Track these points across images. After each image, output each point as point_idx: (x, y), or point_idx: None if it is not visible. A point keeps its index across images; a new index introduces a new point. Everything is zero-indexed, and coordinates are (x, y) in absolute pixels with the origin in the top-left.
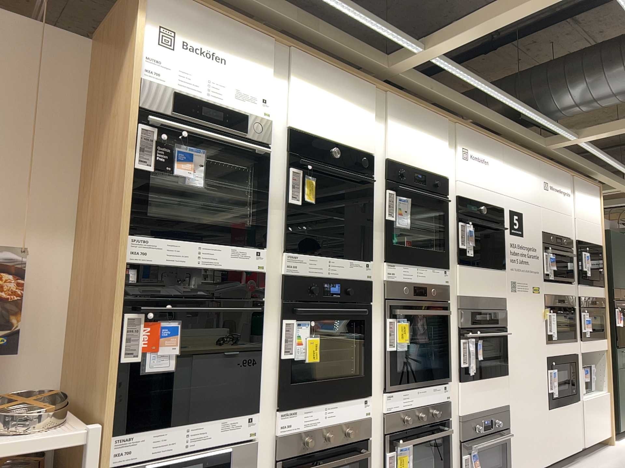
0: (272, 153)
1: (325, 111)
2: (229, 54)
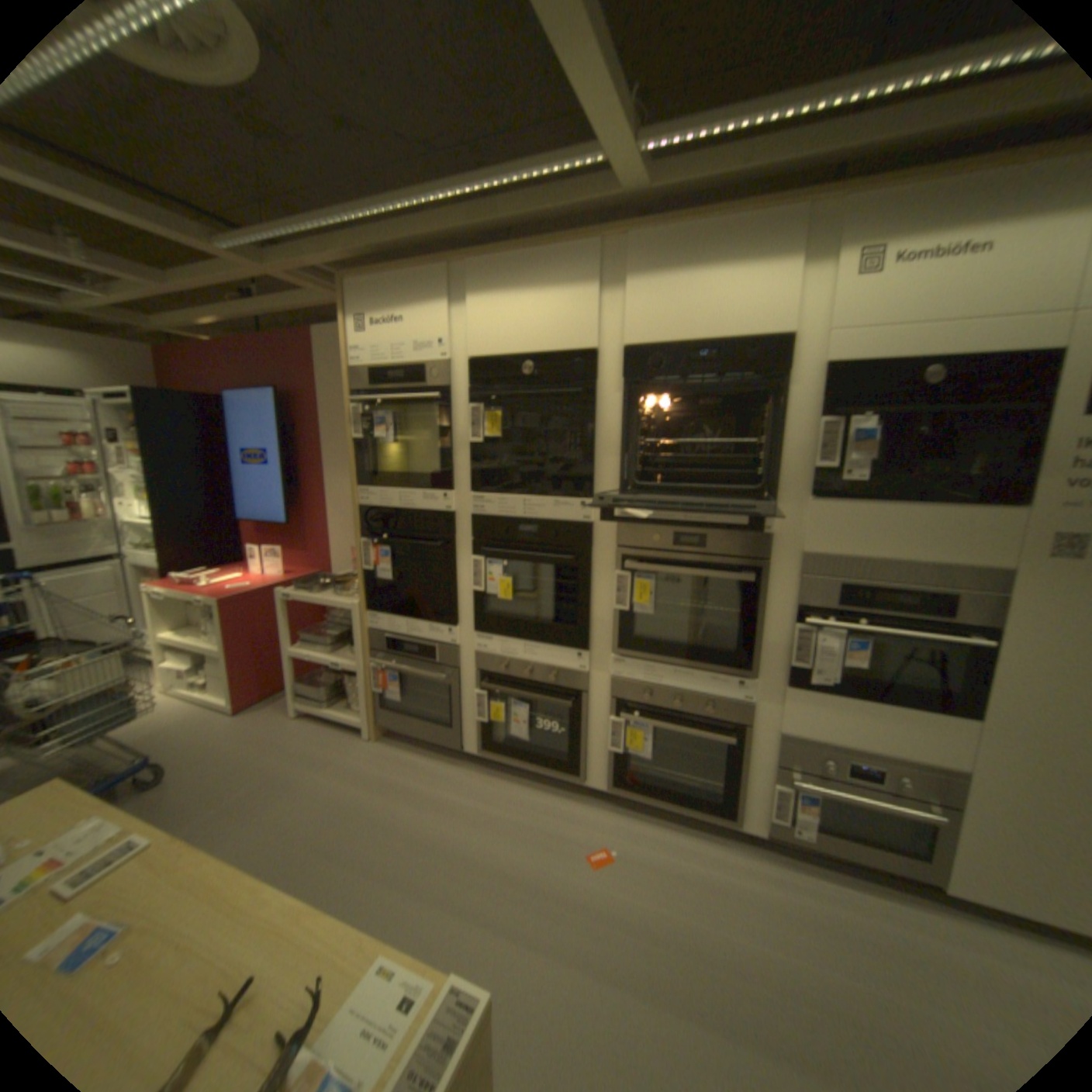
0: (453, 392)
1: (512, 314)
2: (400, 304)
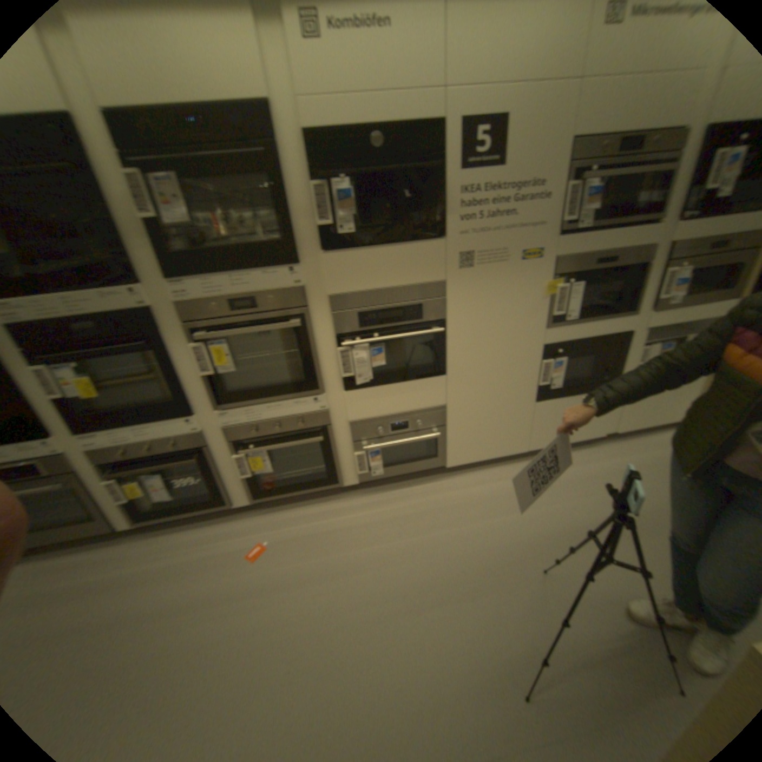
0: None
1: None
2: None
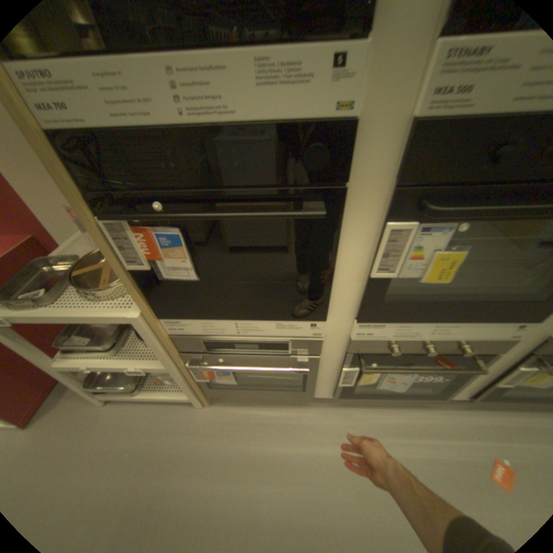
0: None
1: None
2: None
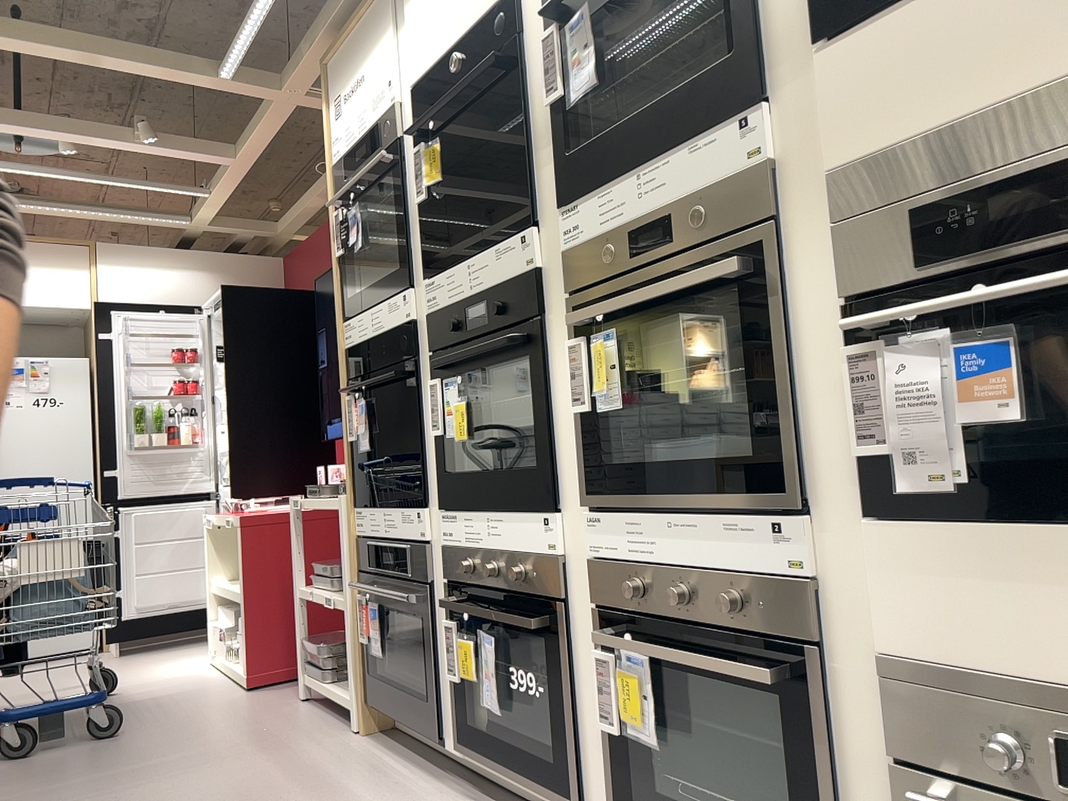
0: (403, 145)
1: (437, 3)
2: (361, 62)
